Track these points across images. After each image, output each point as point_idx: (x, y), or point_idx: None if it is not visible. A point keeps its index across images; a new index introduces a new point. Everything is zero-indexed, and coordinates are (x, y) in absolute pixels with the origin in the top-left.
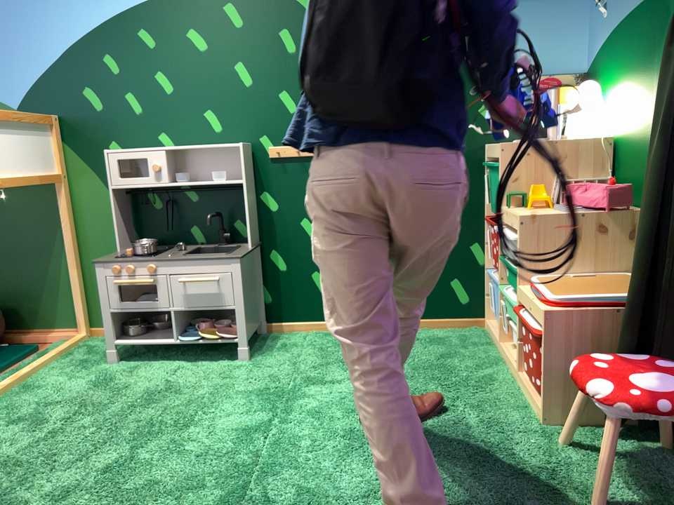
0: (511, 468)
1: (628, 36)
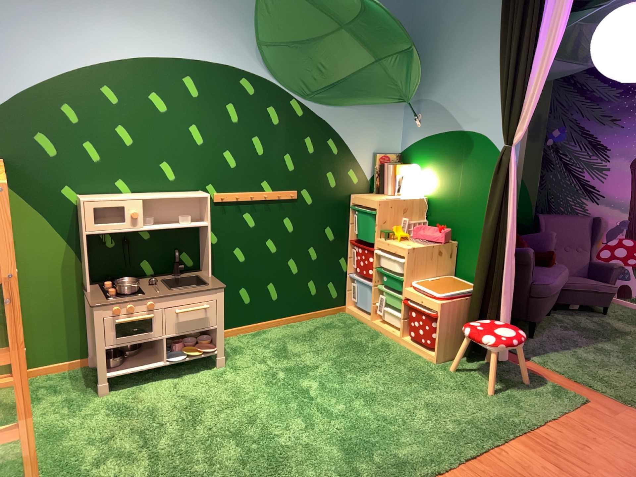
0: (442, 384)
1: (441, 149)
